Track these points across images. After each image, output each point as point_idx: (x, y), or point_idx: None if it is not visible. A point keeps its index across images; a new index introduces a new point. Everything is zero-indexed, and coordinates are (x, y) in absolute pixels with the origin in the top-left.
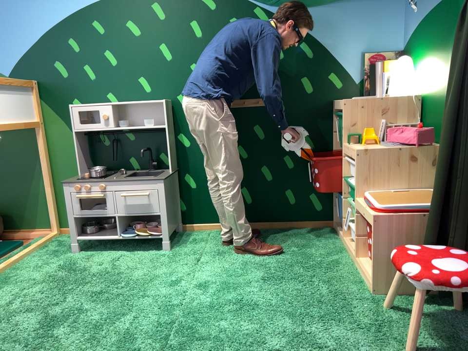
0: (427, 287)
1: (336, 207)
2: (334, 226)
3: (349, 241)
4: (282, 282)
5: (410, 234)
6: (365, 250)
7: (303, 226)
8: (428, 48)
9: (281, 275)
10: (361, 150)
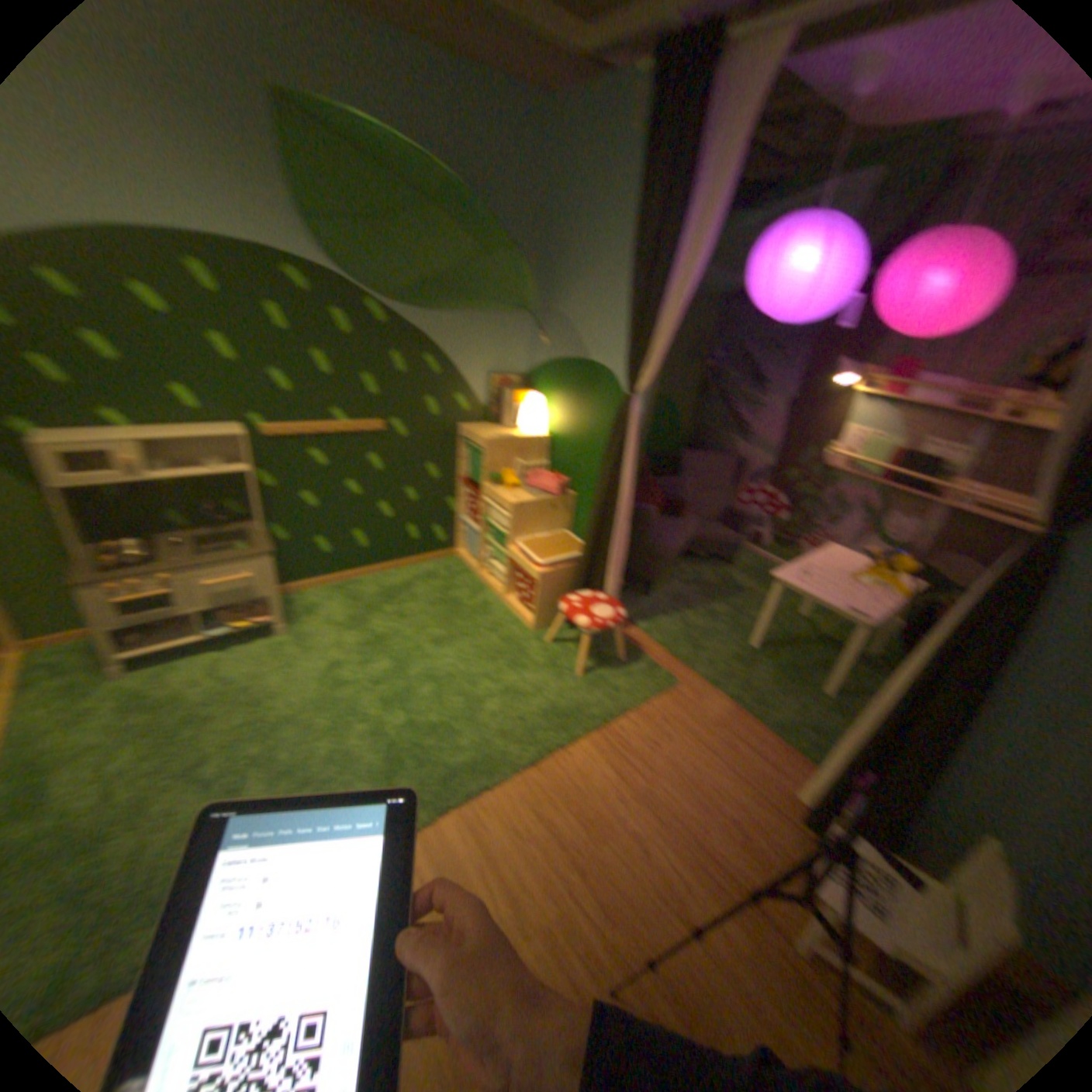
0: (593, 634)
1: (462, 538)
2: (460, 557)
3: (488, 578)
4: (453, 642)
5: (563, 582)
6: (521, 595)
7: (429, 563)
8: (562, 396)
9: (448, 634)
10: (517, 507)
